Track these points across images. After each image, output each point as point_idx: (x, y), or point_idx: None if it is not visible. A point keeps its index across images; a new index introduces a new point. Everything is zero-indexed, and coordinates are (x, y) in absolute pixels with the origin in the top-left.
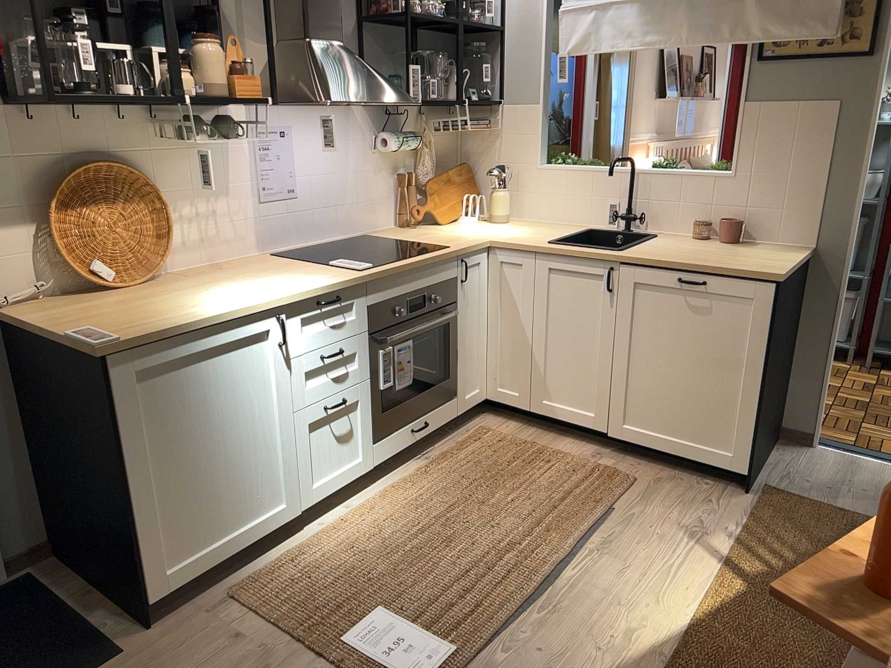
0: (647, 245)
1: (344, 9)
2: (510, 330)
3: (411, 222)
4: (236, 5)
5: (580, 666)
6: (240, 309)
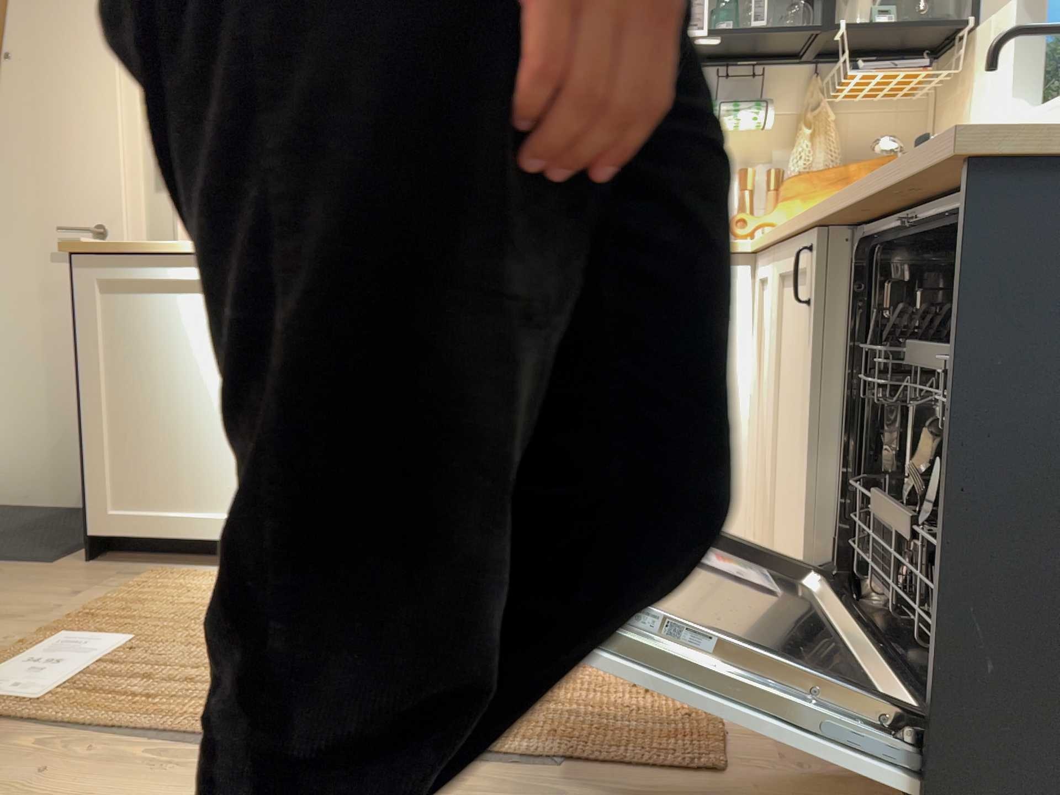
0: None
1: None
2: (765, 419)
3: None
4: None
5: None
6: None
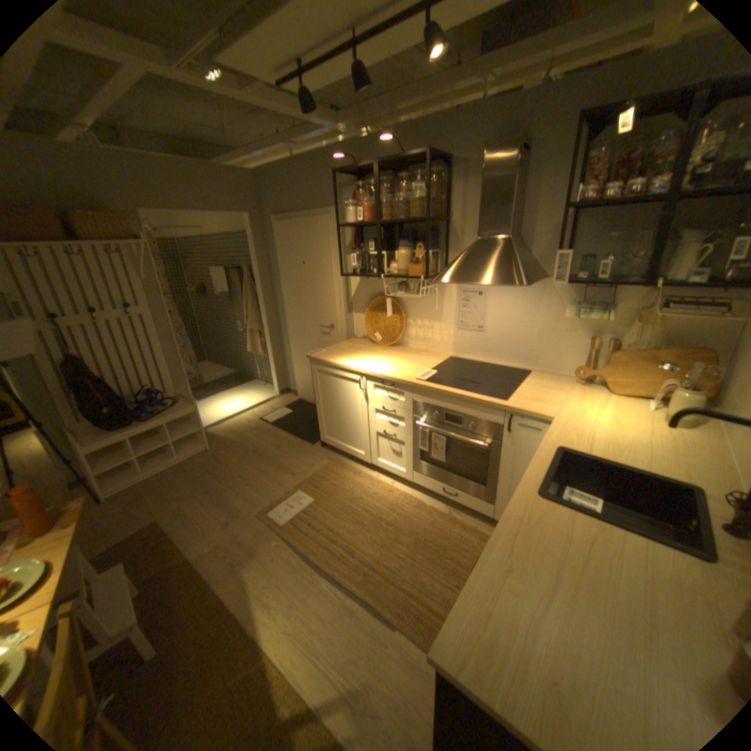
0: (599, 531)
1: (560, 201)
2: None
3: (598, 380)
4: (460, 219)
5: (256, 576)
6: (346, 365)
